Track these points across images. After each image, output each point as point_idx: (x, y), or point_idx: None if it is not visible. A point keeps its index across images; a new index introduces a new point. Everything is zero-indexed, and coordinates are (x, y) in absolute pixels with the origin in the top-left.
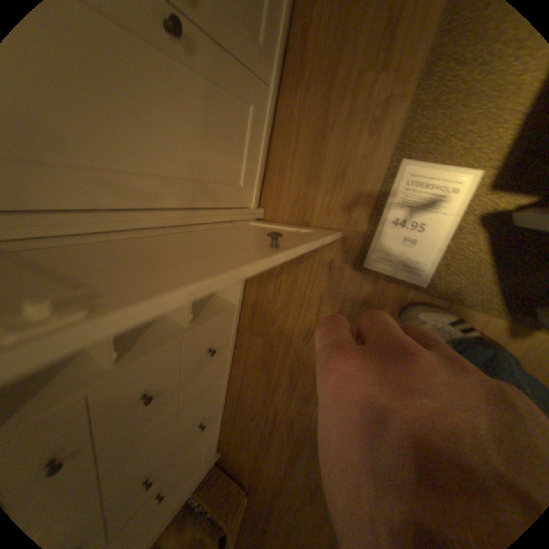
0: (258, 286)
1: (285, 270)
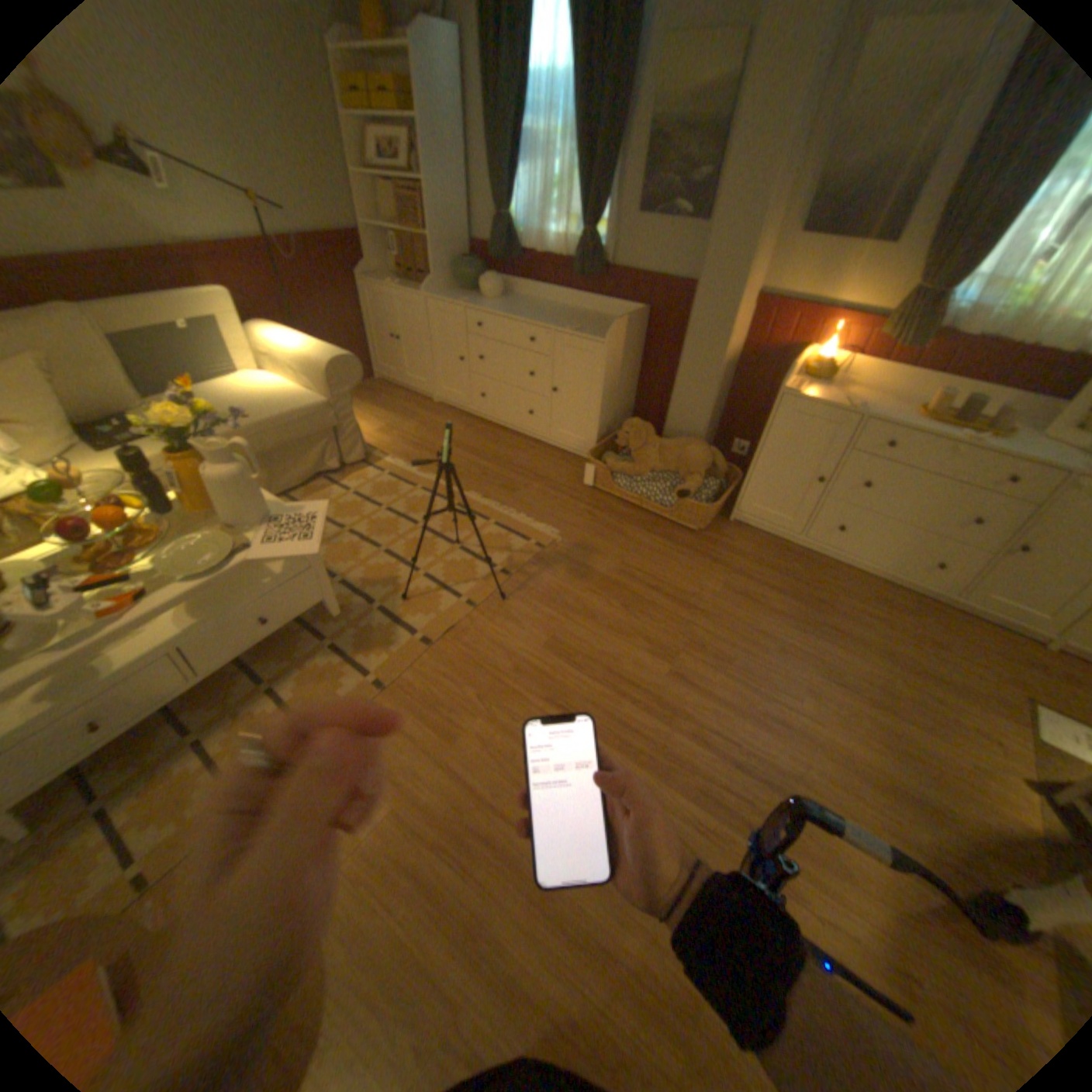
0: (969, 625)
1: (998, 651)
